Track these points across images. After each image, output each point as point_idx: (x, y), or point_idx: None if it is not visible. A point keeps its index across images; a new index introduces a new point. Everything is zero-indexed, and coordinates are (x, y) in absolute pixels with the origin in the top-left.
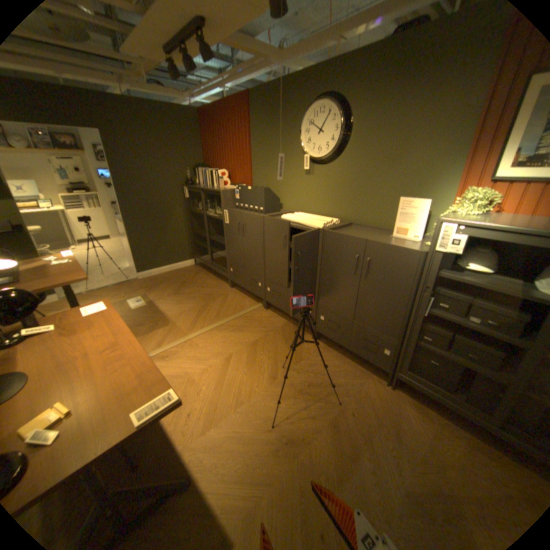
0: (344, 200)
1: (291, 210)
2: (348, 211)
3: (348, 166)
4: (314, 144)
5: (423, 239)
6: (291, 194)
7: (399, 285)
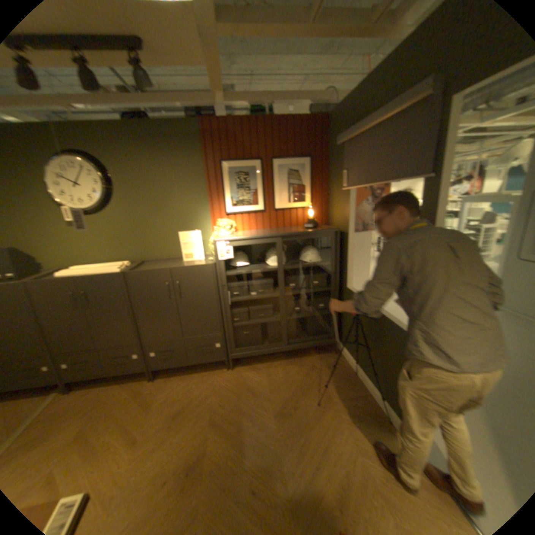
0: (125, 244)
1: (55, 267)
2: (133, 252)
3: (118, 214)
4: (68, 195)
5: (204, 258)
6: (49, 250)
7: (205, 292)
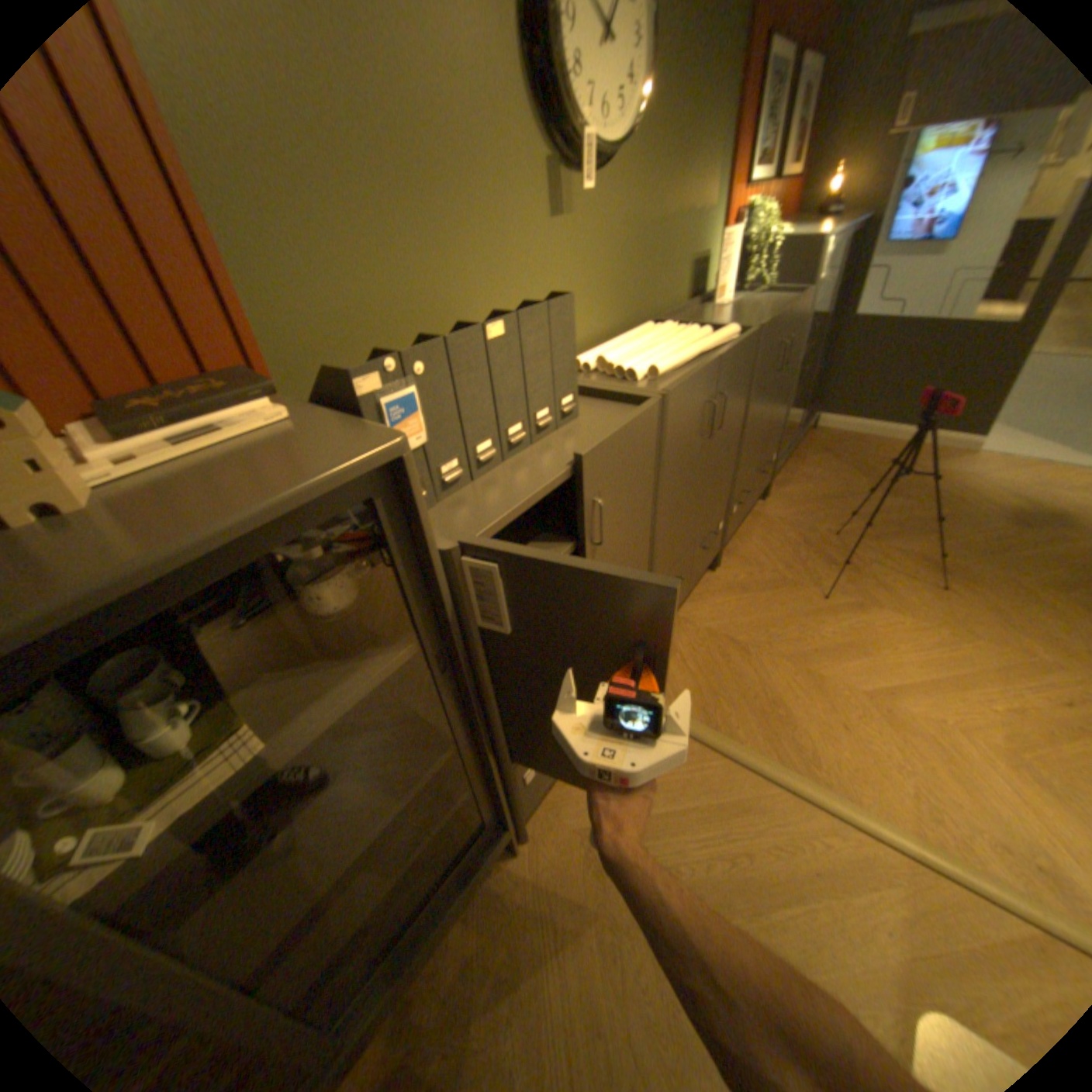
0: (633, 274)
1: None
2: (639, 300)
3: (636, 175)
4: (590, 84)
5: (732, 293)
6: None
7: (797, 352)
